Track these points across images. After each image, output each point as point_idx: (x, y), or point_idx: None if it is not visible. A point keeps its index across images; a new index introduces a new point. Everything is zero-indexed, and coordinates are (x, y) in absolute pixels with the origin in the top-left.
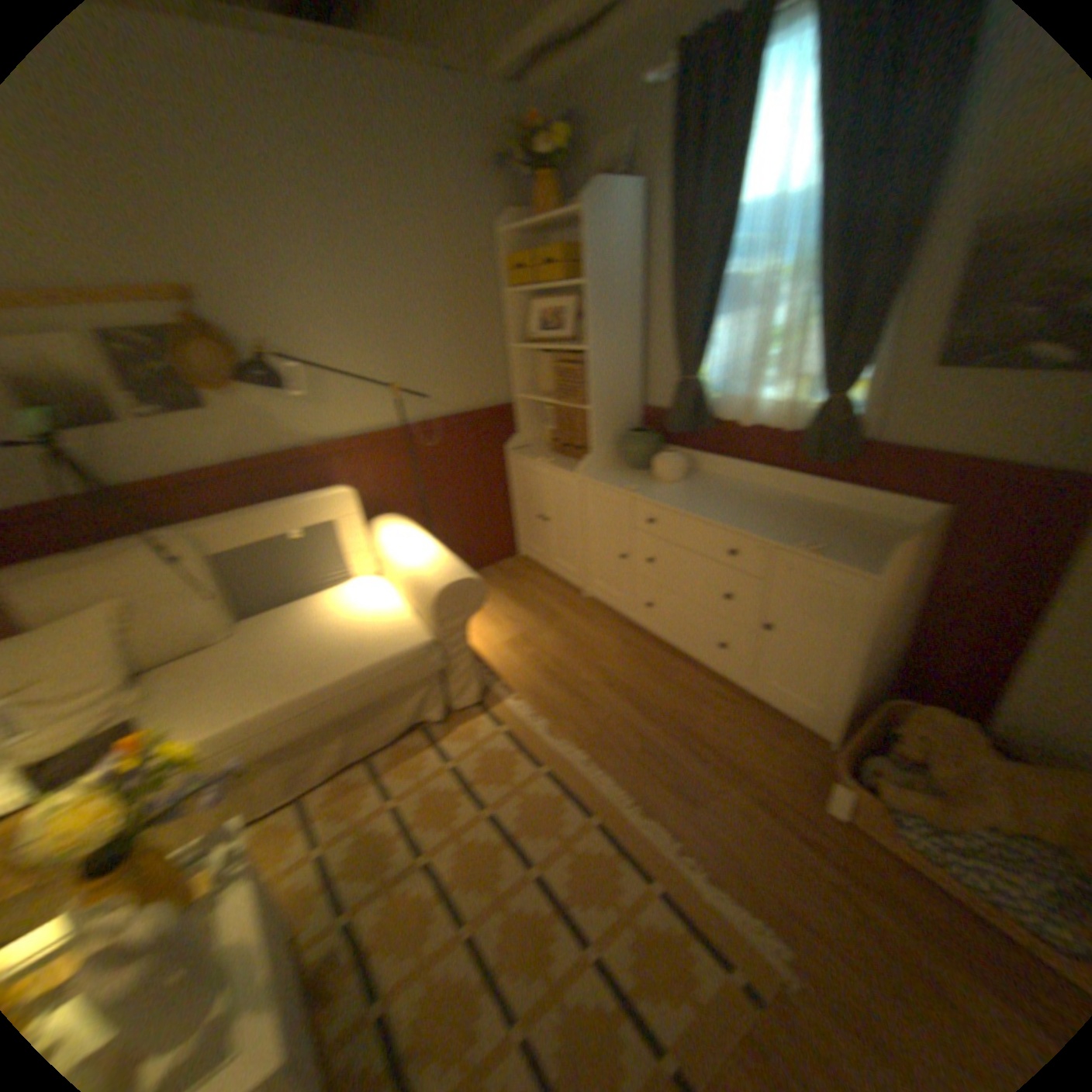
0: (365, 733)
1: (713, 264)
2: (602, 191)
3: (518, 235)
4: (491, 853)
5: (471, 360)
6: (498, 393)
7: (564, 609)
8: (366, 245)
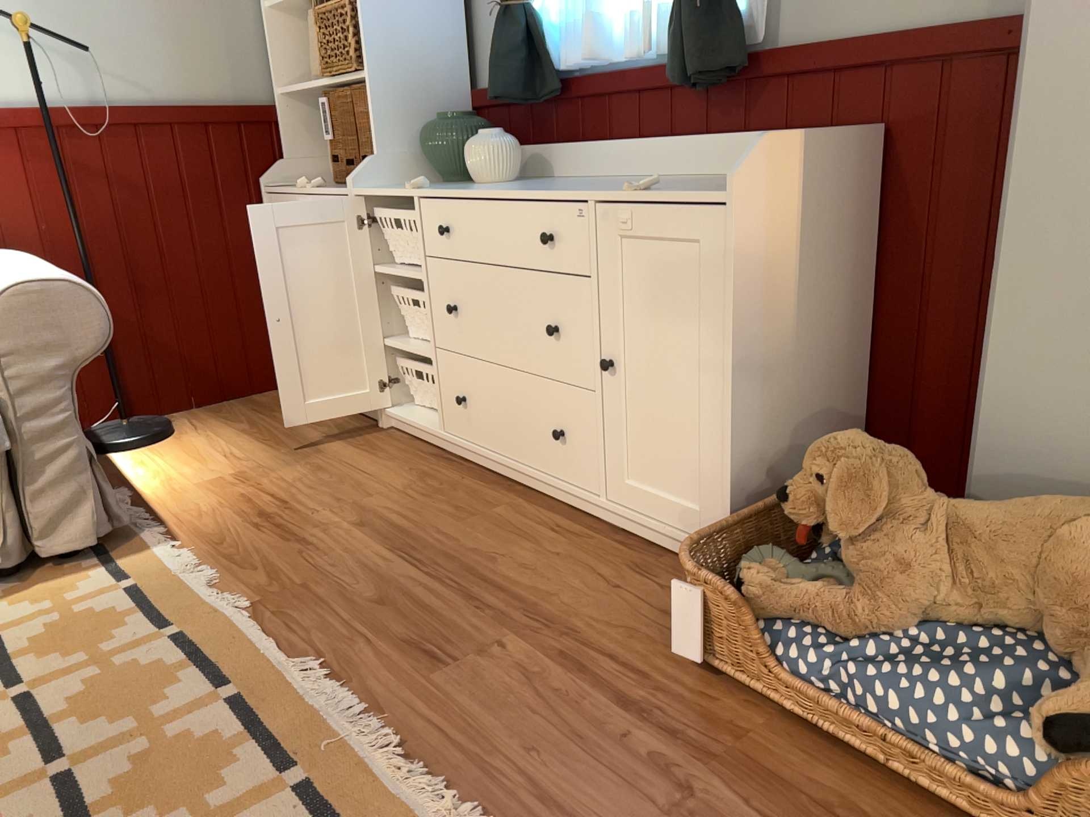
0: None
1: None
2: None
3: None
4: None
5: (189, 22)
6: (243, 87)
7: (333, 442)
8: None
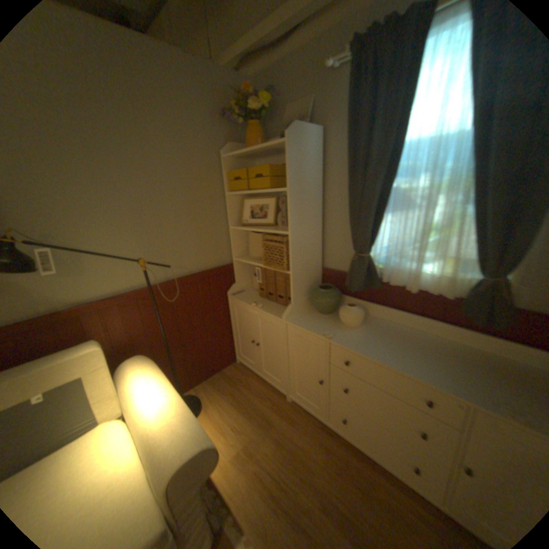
0: None
1: (384, 180)
2: (298, 130)
3: (235, 158)
4: None
5: (203, 237)
6: (222, 257)
7: (274, 416)
8: (121, 158)
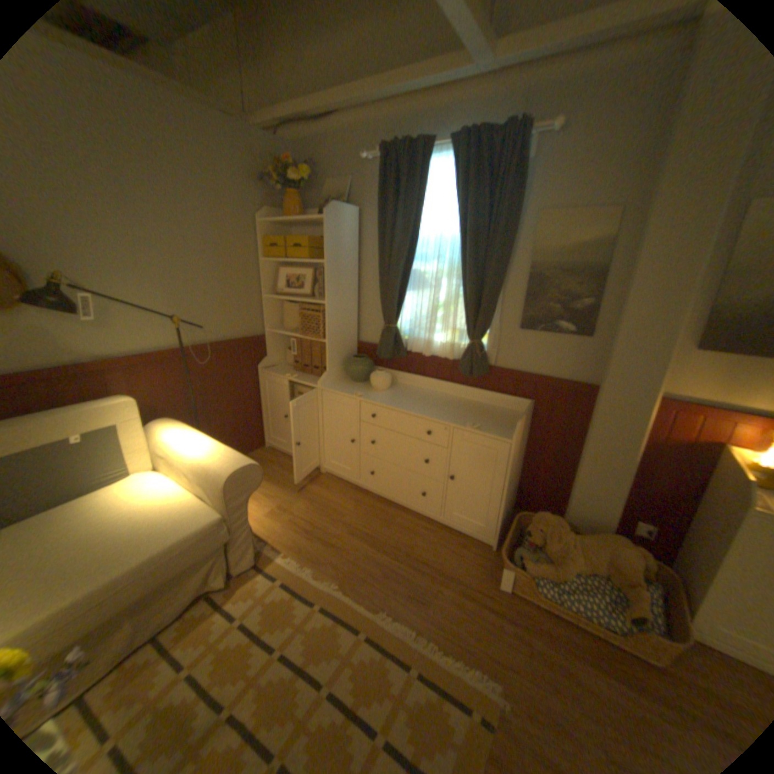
0: (151, 614)
1: (403, 263)
2: (334, 210)
3: (269, 225)
4: (284, 689)
5: (232, 303)
6: (252, 327)
7: (307, 484)
8: (154, 213)
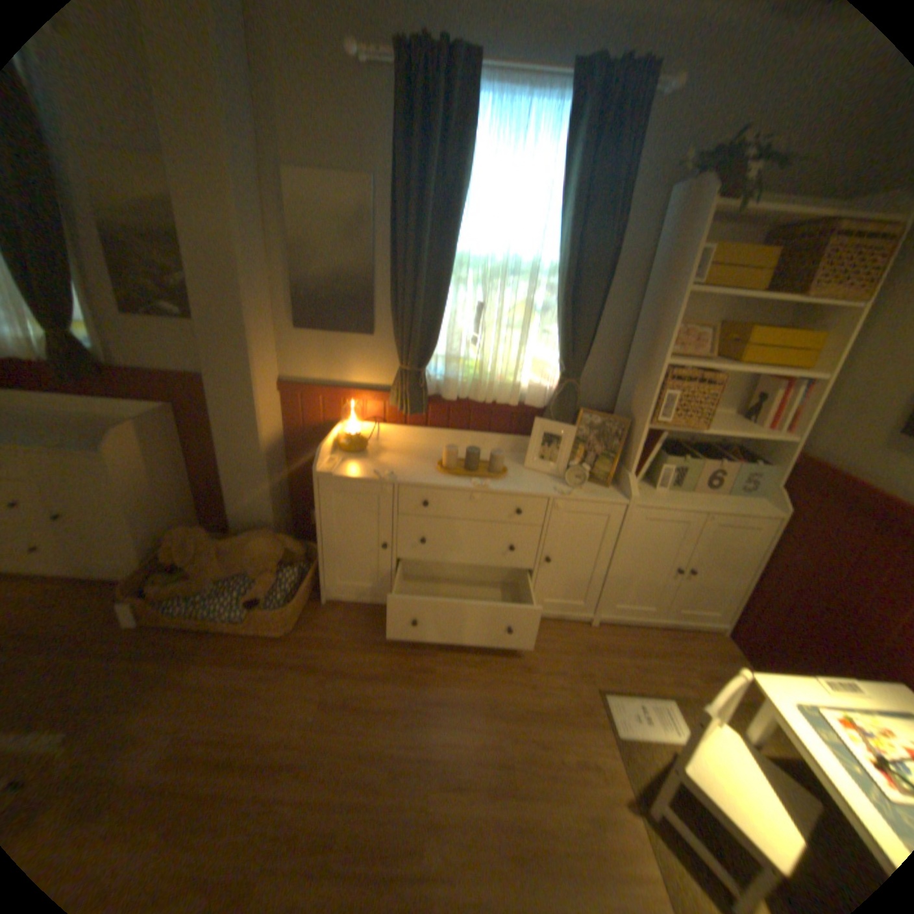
0: None
1: None
2: None
3: None
4: None
5: None
6: None
7: None
8: None
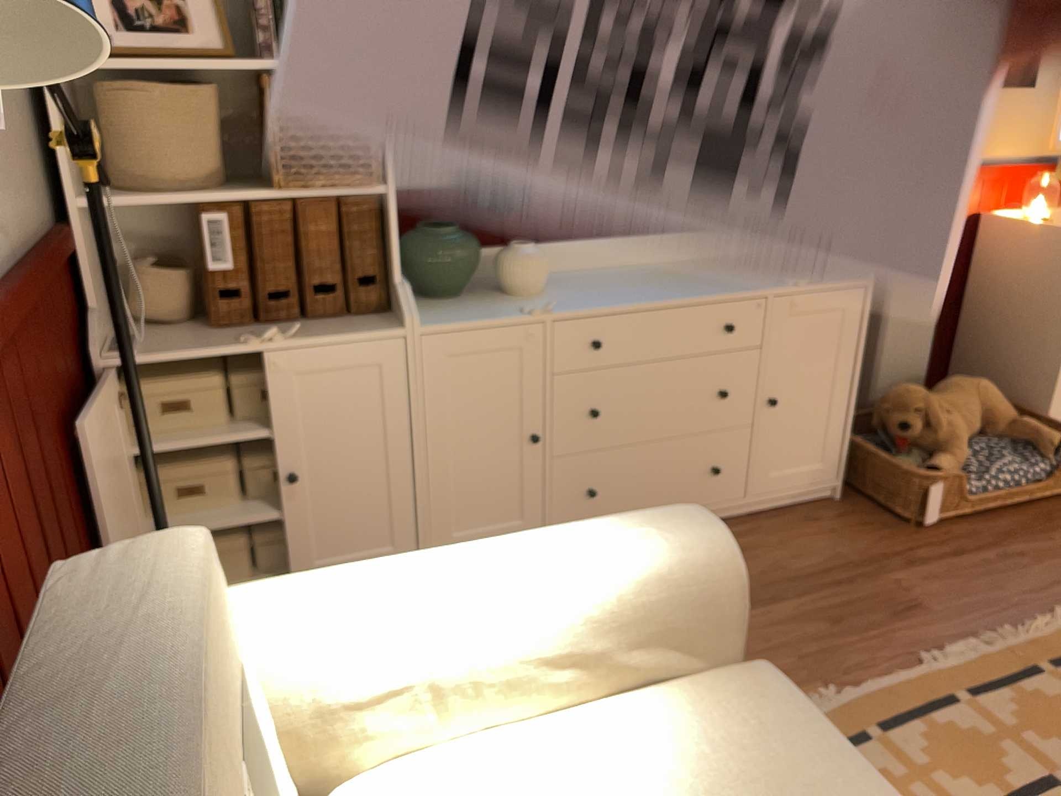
0: None
1: None
2: None
3: None
4: None
5: None
6: (37, 198)
7: None
8: None
